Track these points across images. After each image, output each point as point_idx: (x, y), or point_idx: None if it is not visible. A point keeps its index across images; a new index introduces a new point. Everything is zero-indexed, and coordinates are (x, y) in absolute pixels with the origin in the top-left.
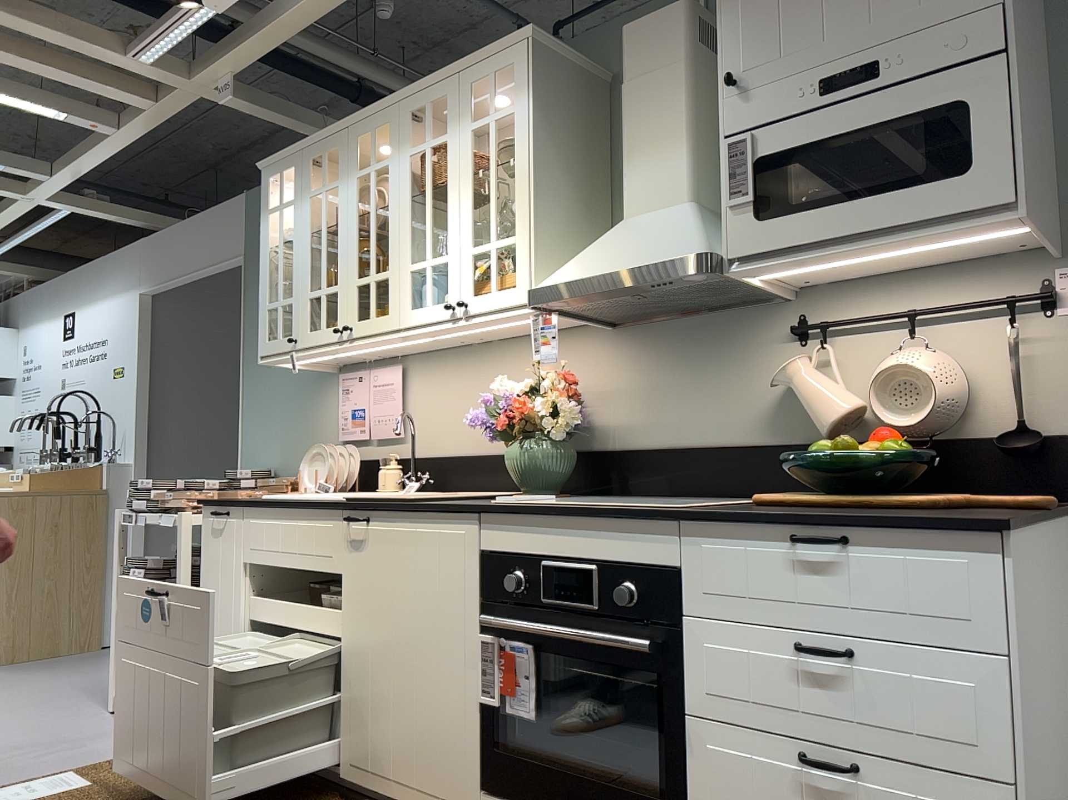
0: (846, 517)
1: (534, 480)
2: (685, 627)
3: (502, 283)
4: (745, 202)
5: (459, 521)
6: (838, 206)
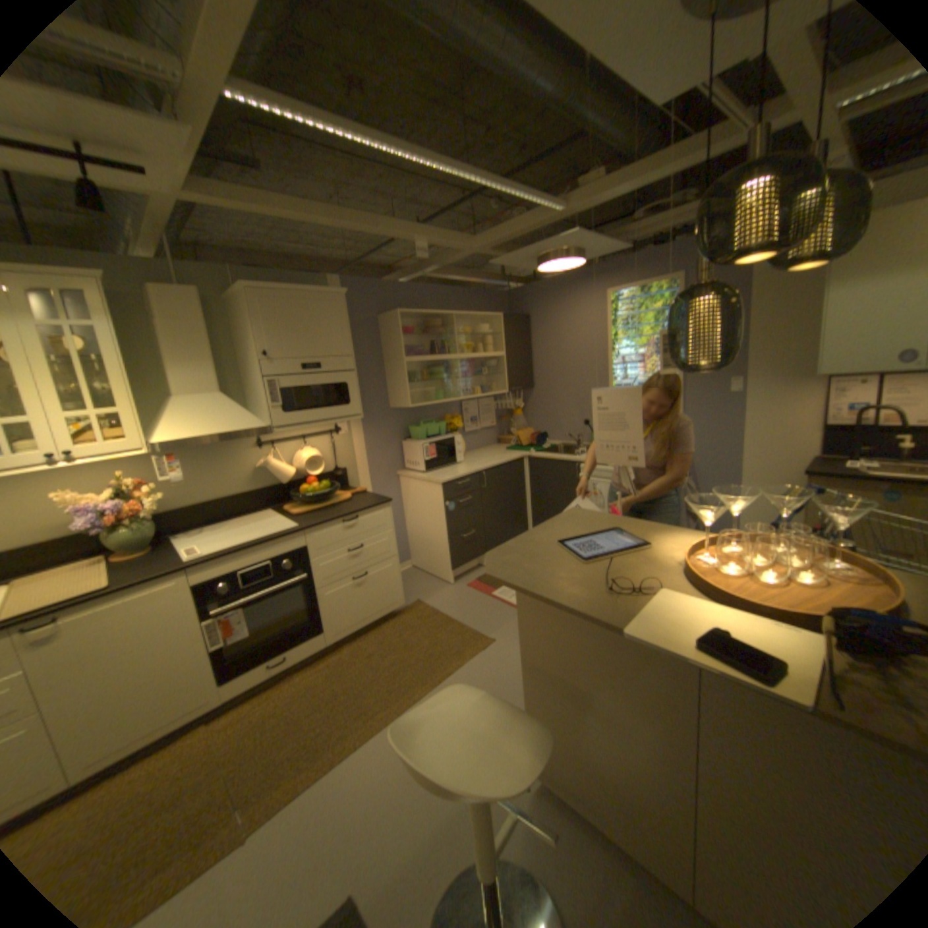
0: (358, 510)
1: (137, 544)
2: (311, 563)
3: (106, 436)
4: (280, 405)
5: (170, 579)
6: (315, 410)
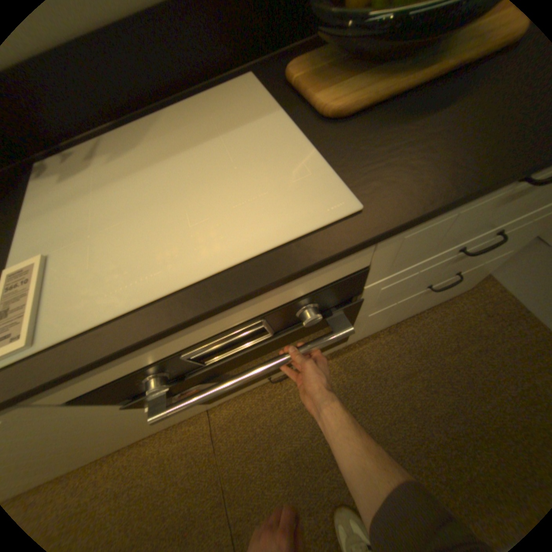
0: None
1: None
2: (363, 290)
3: None
4: None
5: None
6: None
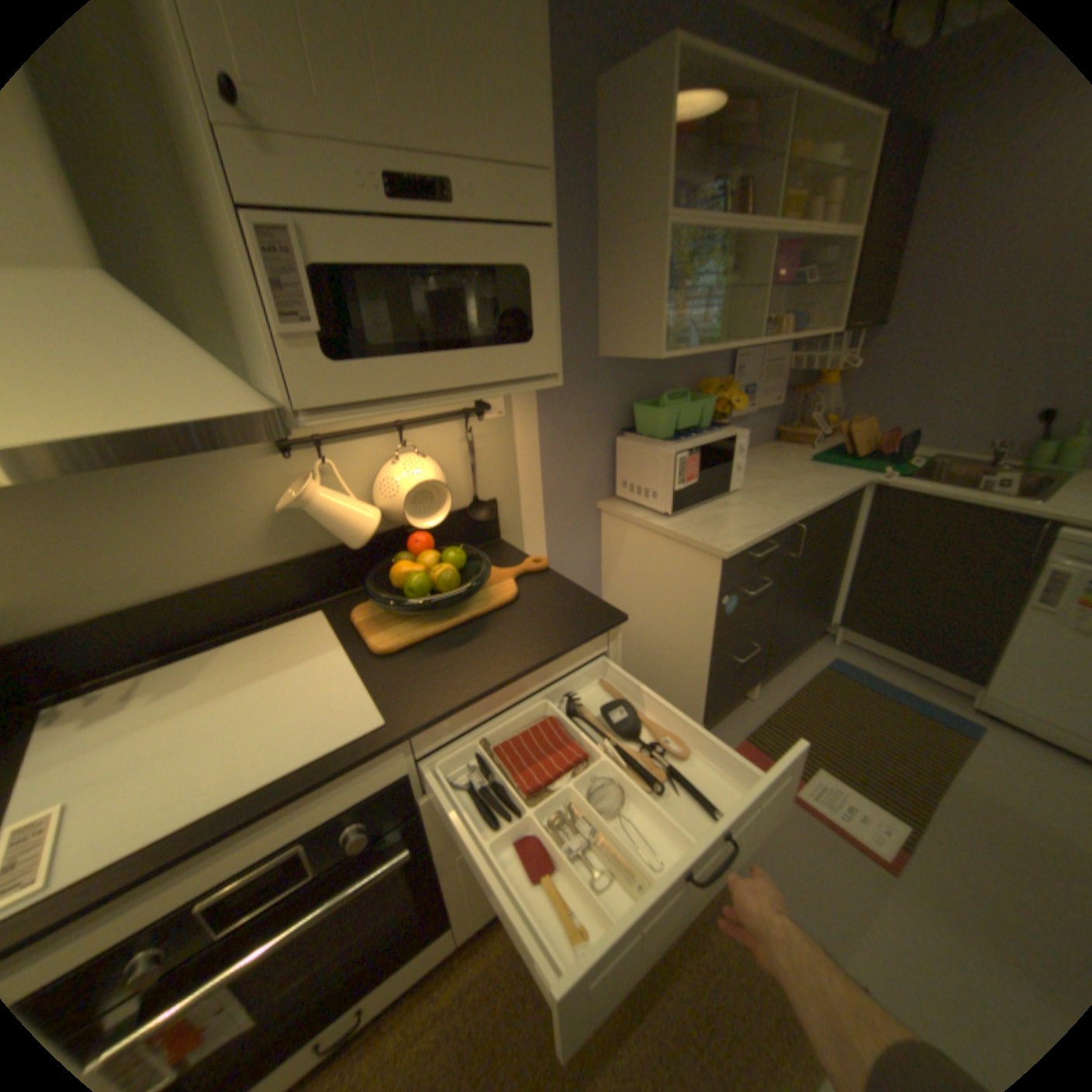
0: (547, 658)
1: None
2: (421, 808)
3: None
4: (310, 332)
5: None
6: (429, 355)
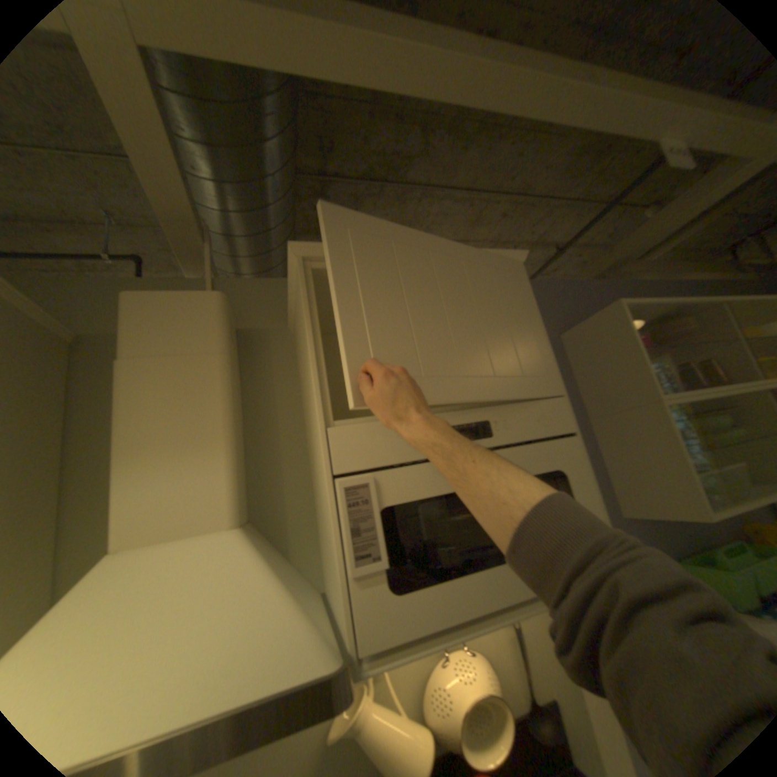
0: None
1: None
2: None
3: None
4: (380, 569)
5: None
6: (487, 571)
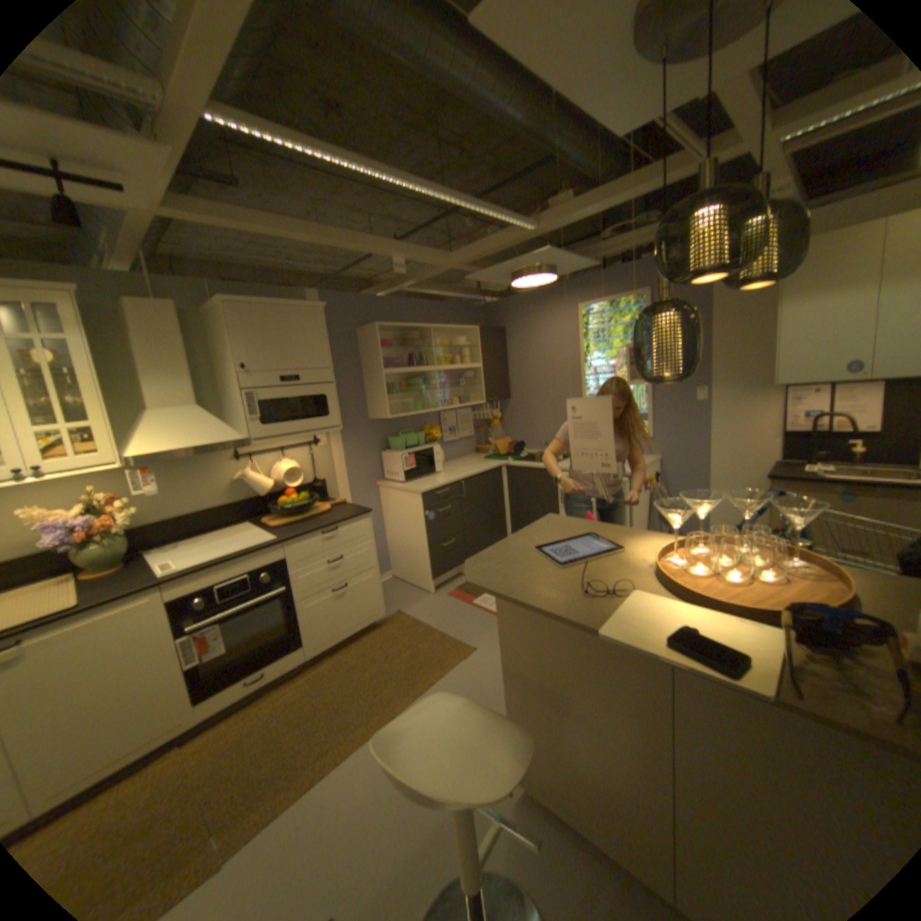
0: (338, 521)
1: (108, 561)
2: (290, 576)
3: (77, 451)
4: (258, 417)
5: (143, 595)
6: (294, 422)
